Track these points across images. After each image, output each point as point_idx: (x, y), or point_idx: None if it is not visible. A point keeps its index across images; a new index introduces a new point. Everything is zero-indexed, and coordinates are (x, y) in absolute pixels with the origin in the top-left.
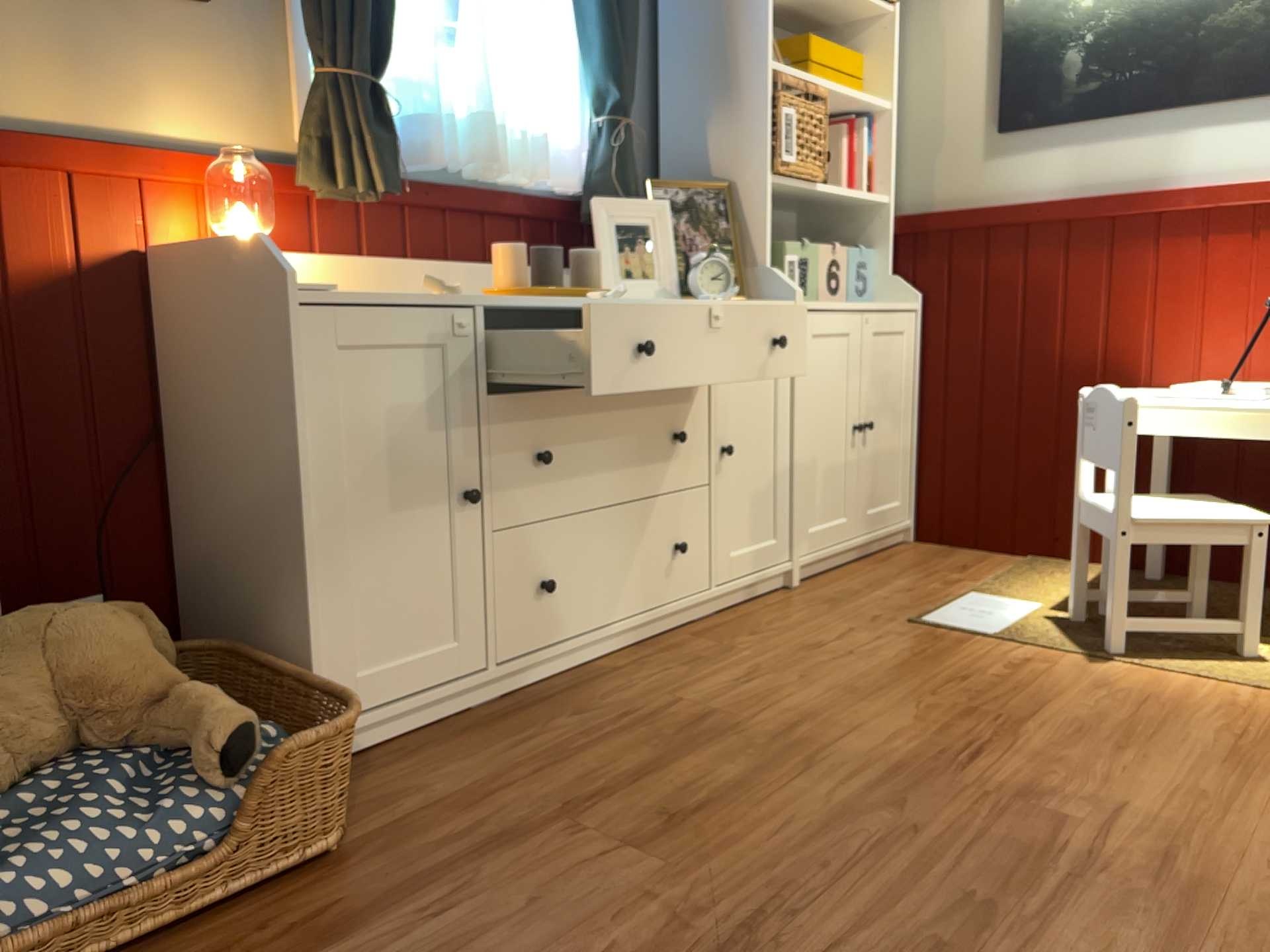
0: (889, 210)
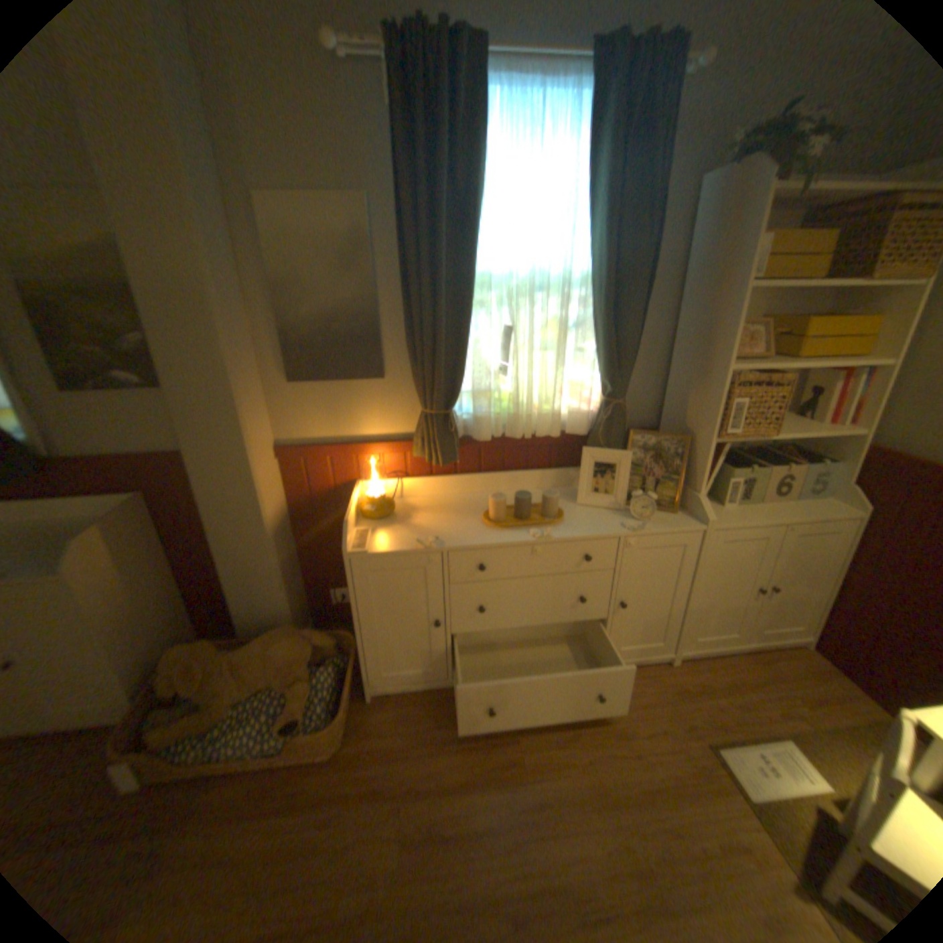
0: (867, 439)
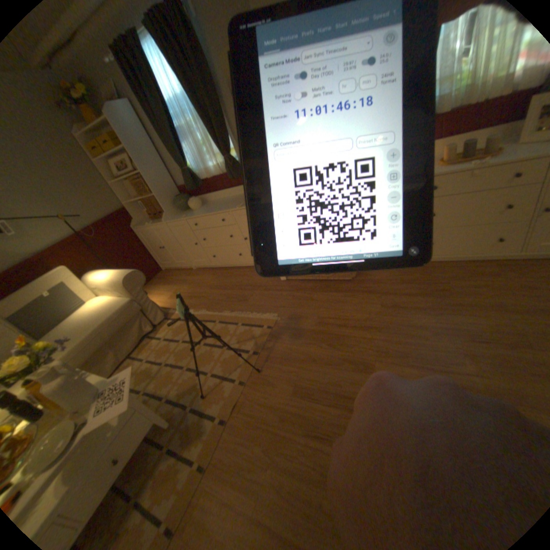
0: None
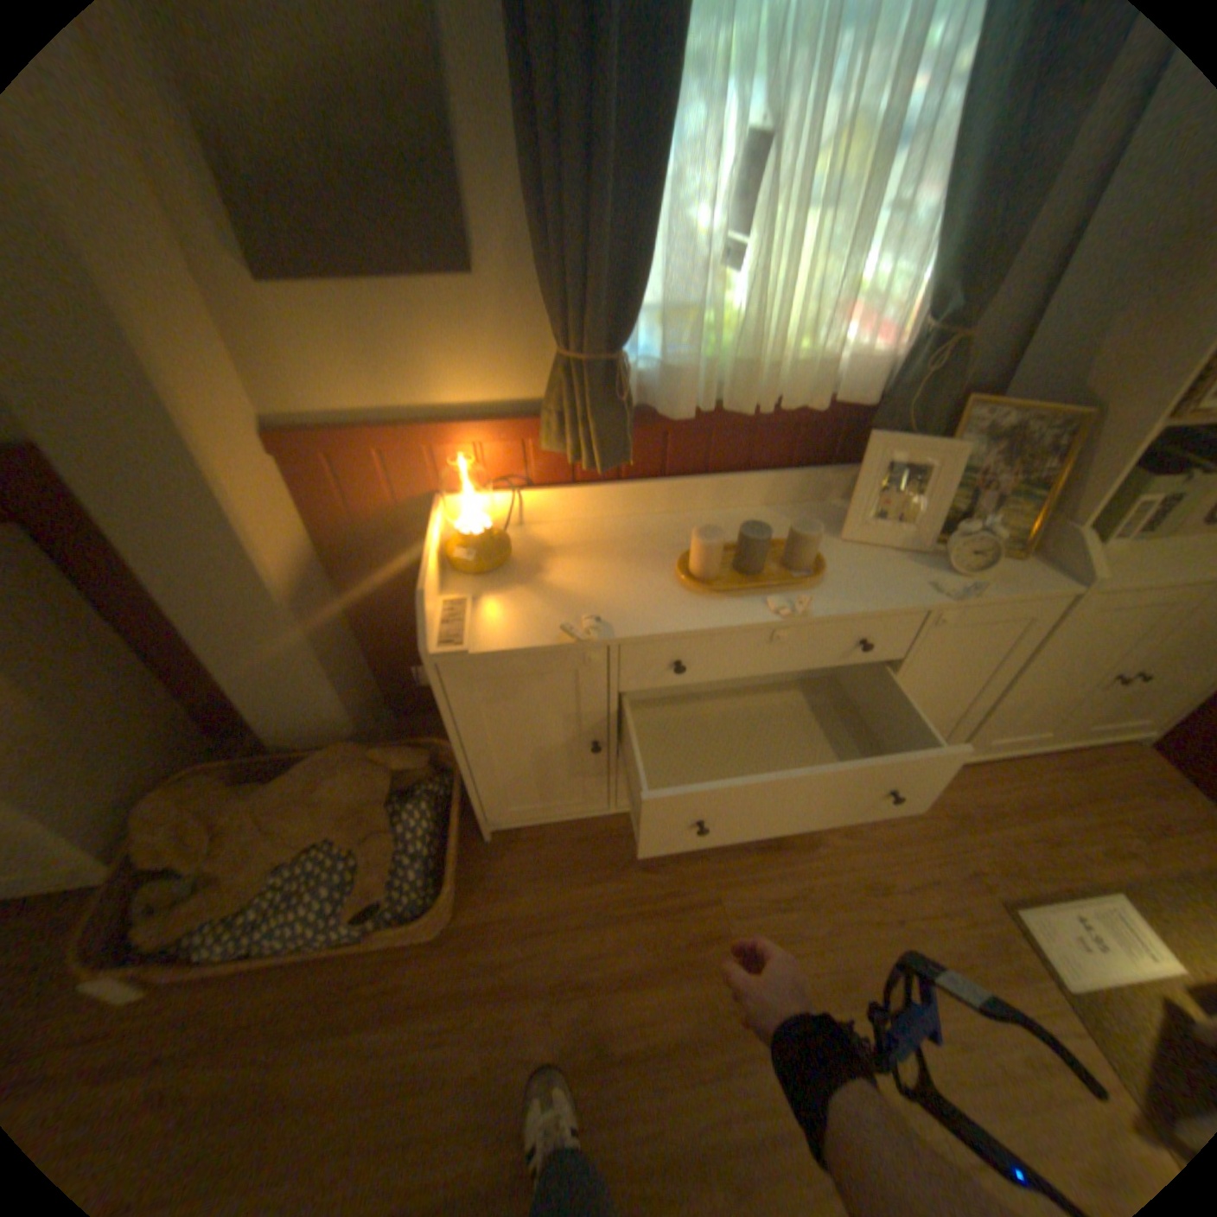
0: None
